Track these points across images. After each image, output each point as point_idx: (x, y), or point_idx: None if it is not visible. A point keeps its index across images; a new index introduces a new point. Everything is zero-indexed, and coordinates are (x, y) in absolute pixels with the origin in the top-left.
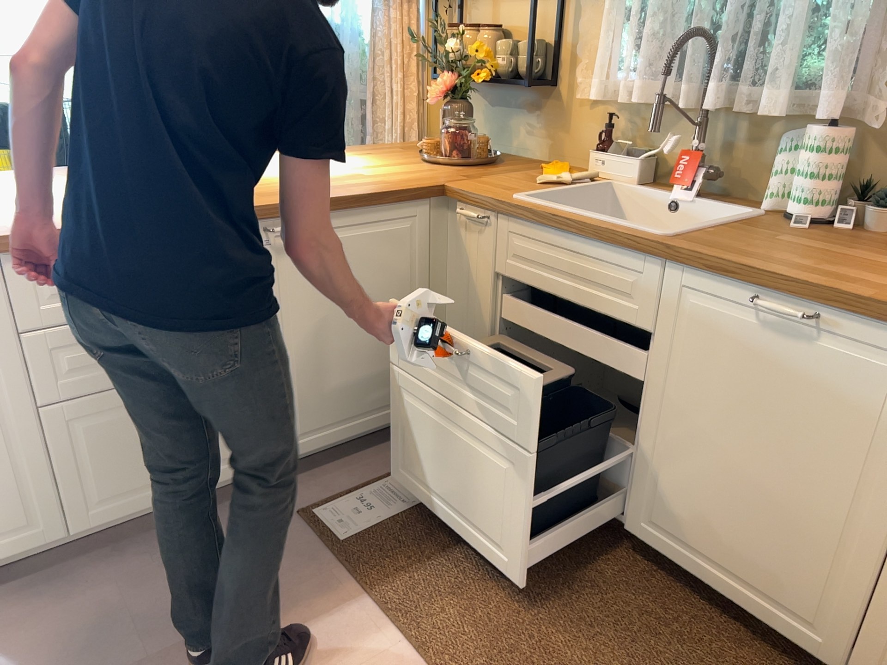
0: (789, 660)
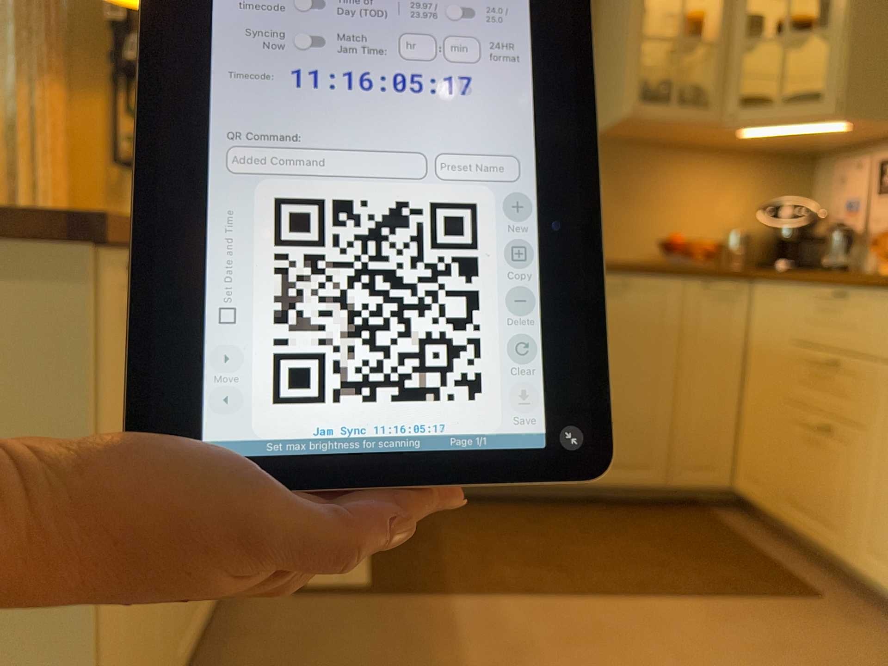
0: (633, 506)
